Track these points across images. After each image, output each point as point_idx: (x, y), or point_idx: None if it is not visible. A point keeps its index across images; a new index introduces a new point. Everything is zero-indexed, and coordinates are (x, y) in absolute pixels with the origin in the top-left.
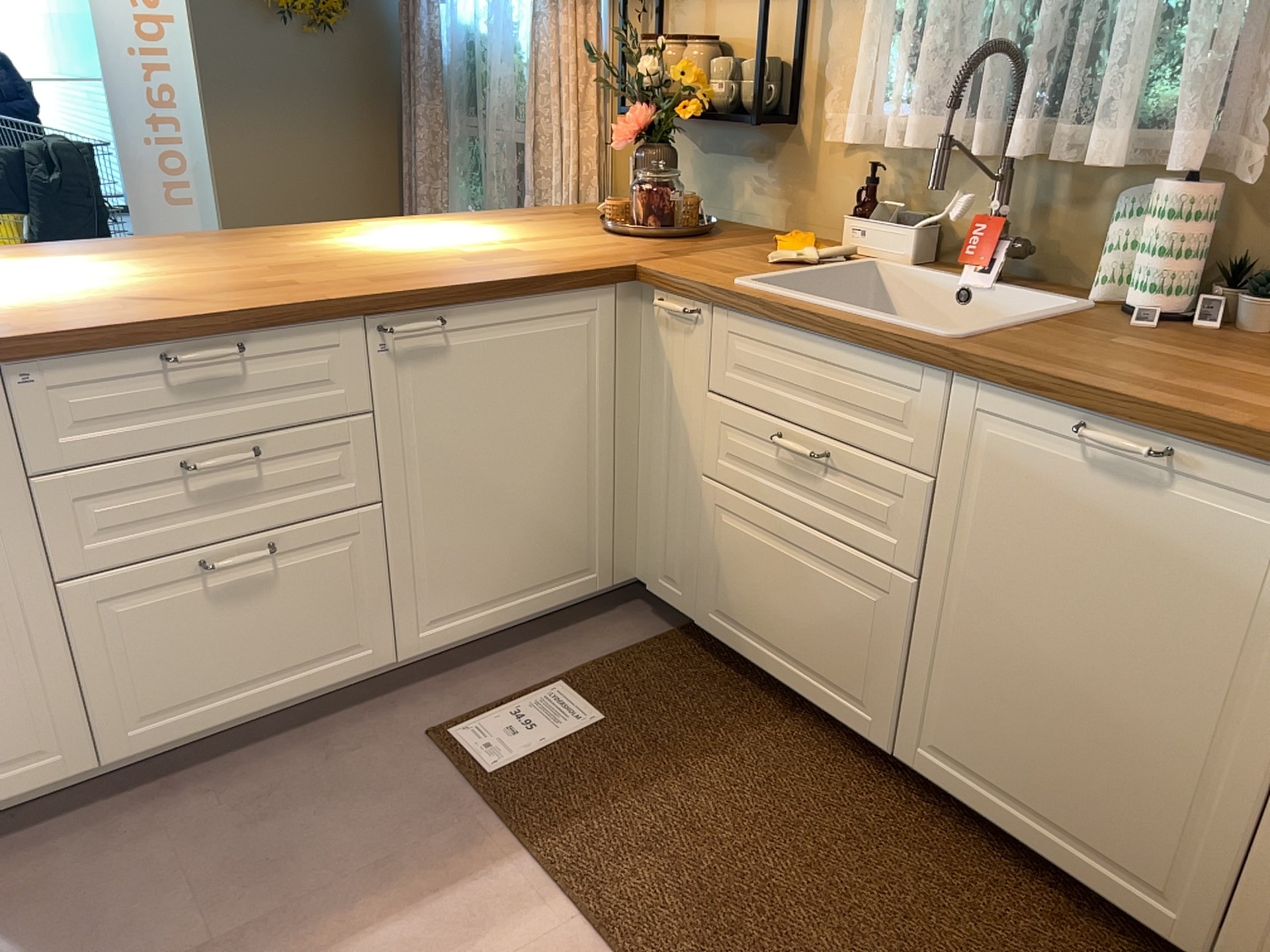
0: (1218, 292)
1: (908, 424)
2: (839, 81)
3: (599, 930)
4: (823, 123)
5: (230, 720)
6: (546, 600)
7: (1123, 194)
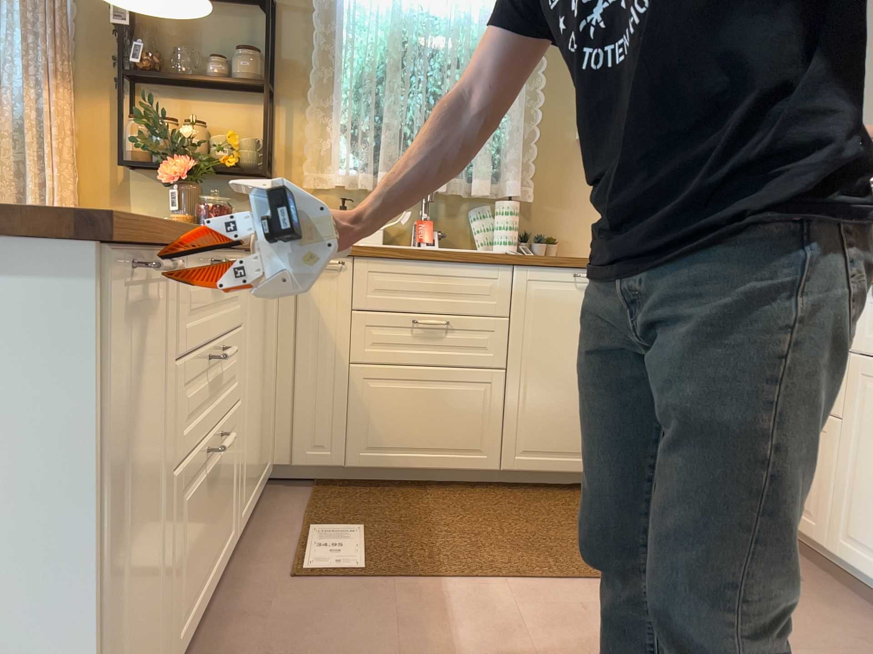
0: (517, 244)
1: (492, 295)
2: (311, 154)
3: (517, 579)
4: (295, 177)
5: (196, 617)
6: (261, 483)
7: (473, 208)
